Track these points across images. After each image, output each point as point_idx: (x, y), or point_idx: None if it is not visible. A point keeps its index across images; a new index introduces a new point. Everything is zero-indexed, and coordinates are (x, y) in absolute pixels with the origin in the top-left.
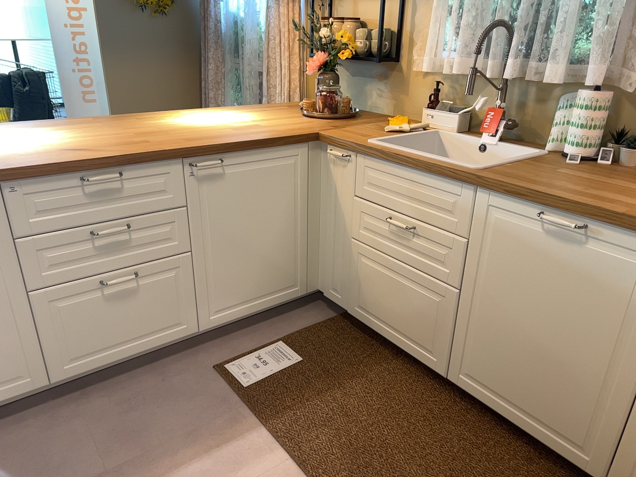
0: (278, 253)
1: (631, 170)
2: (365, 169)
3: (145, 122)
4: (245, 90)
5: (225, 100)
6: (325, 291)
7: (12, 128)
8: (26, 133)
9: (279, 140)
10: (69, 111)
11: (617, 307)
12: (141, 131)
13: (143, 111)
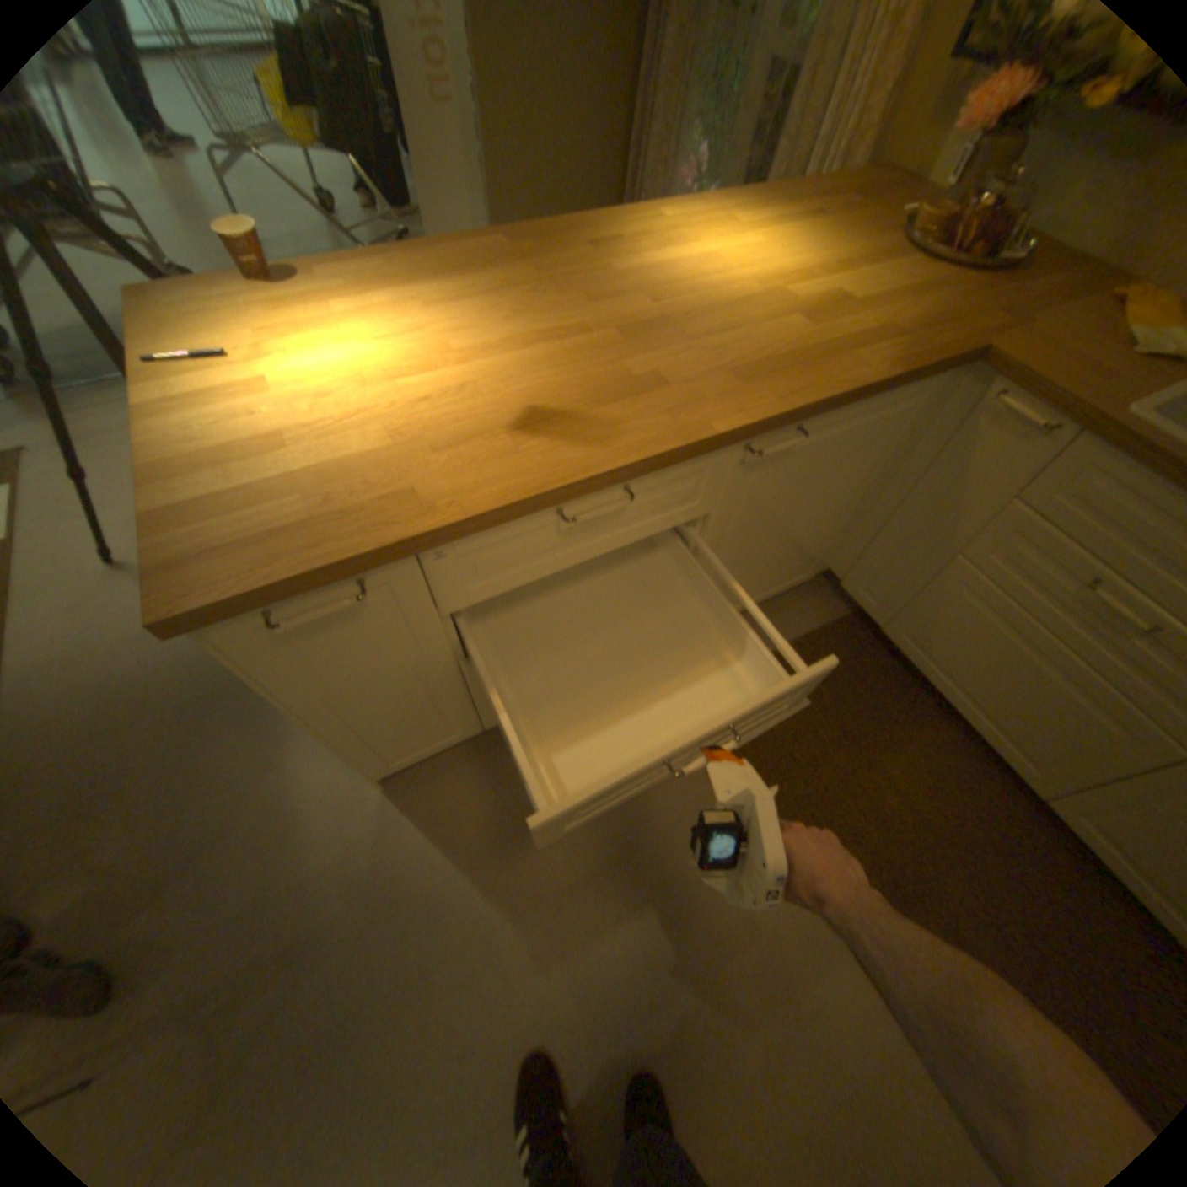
0: (807, 544)
1: None
2: (1090, 472)
3: (612, 260)
4: (734, 105)
5: (682, 117)
6: (847, 584)
7: (365, 278)
8: (400, 307)
9: (919, 373)
10: (406, 125)
11: None
12: (624, 315)
13: (531, 131)
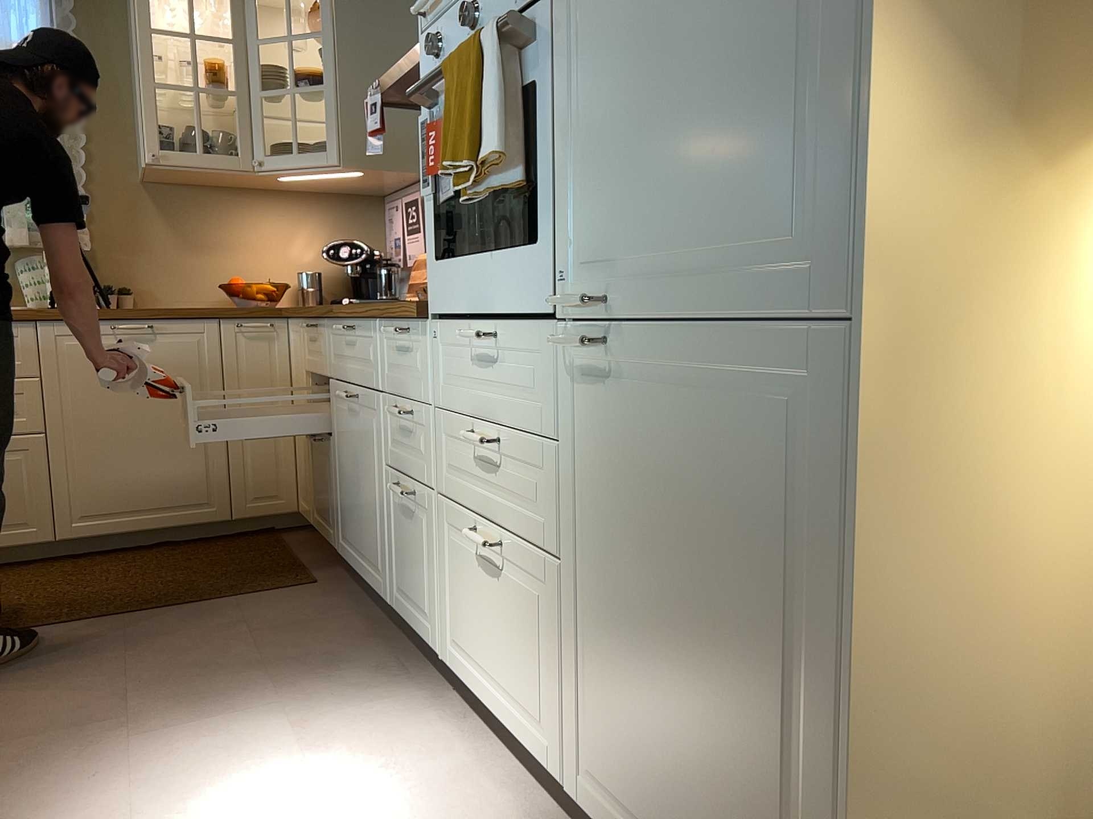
0: None
1: (119, 309)
2: None
3: None
4: None
5: None
6: None
7: None
8: None
9: None
10: None
11: (191, 376)
12: None
13: None
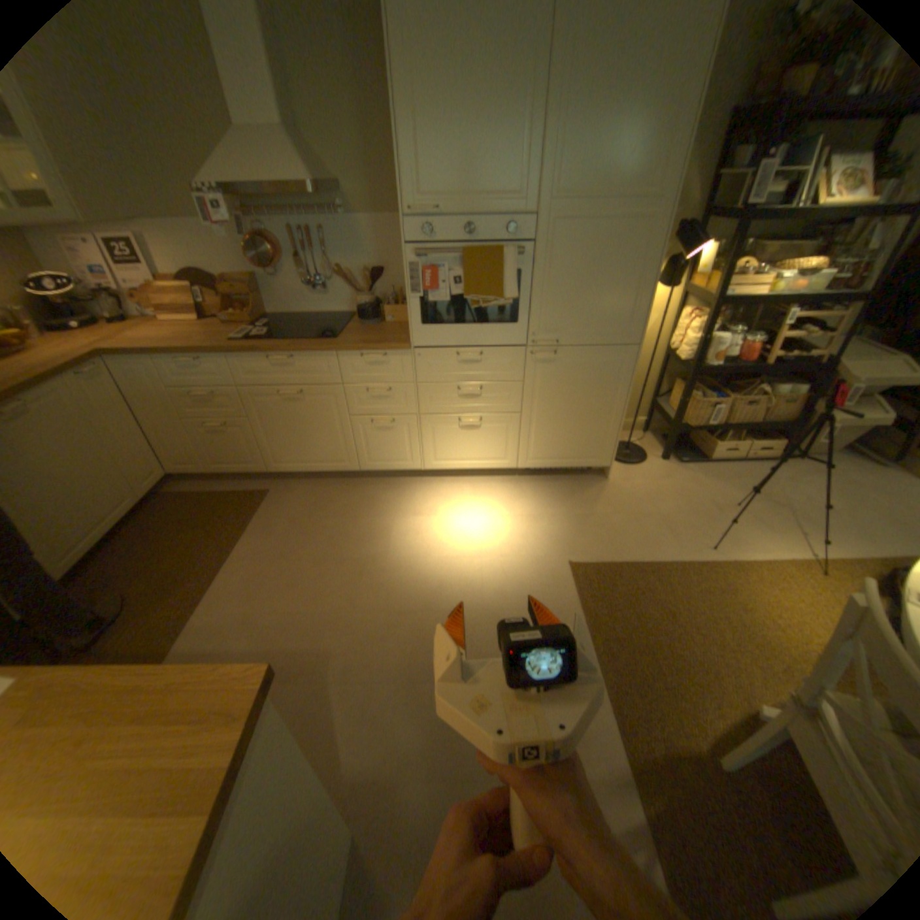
0: None
1: None
2: None
3: None
4: None
5: None
6: None
7: None
8: None
9: None
10: None
11: (69, 426)
12: None
13: None
